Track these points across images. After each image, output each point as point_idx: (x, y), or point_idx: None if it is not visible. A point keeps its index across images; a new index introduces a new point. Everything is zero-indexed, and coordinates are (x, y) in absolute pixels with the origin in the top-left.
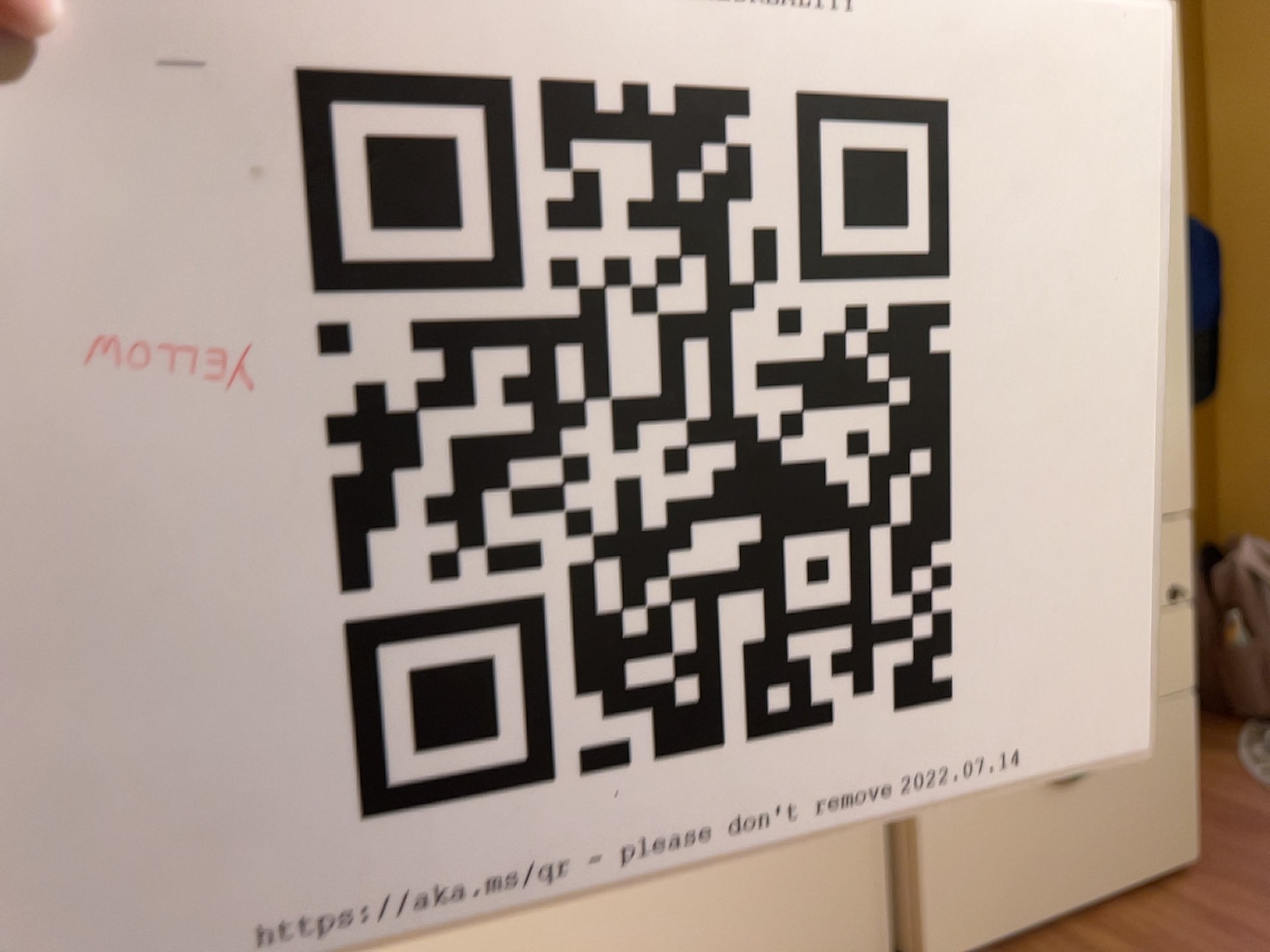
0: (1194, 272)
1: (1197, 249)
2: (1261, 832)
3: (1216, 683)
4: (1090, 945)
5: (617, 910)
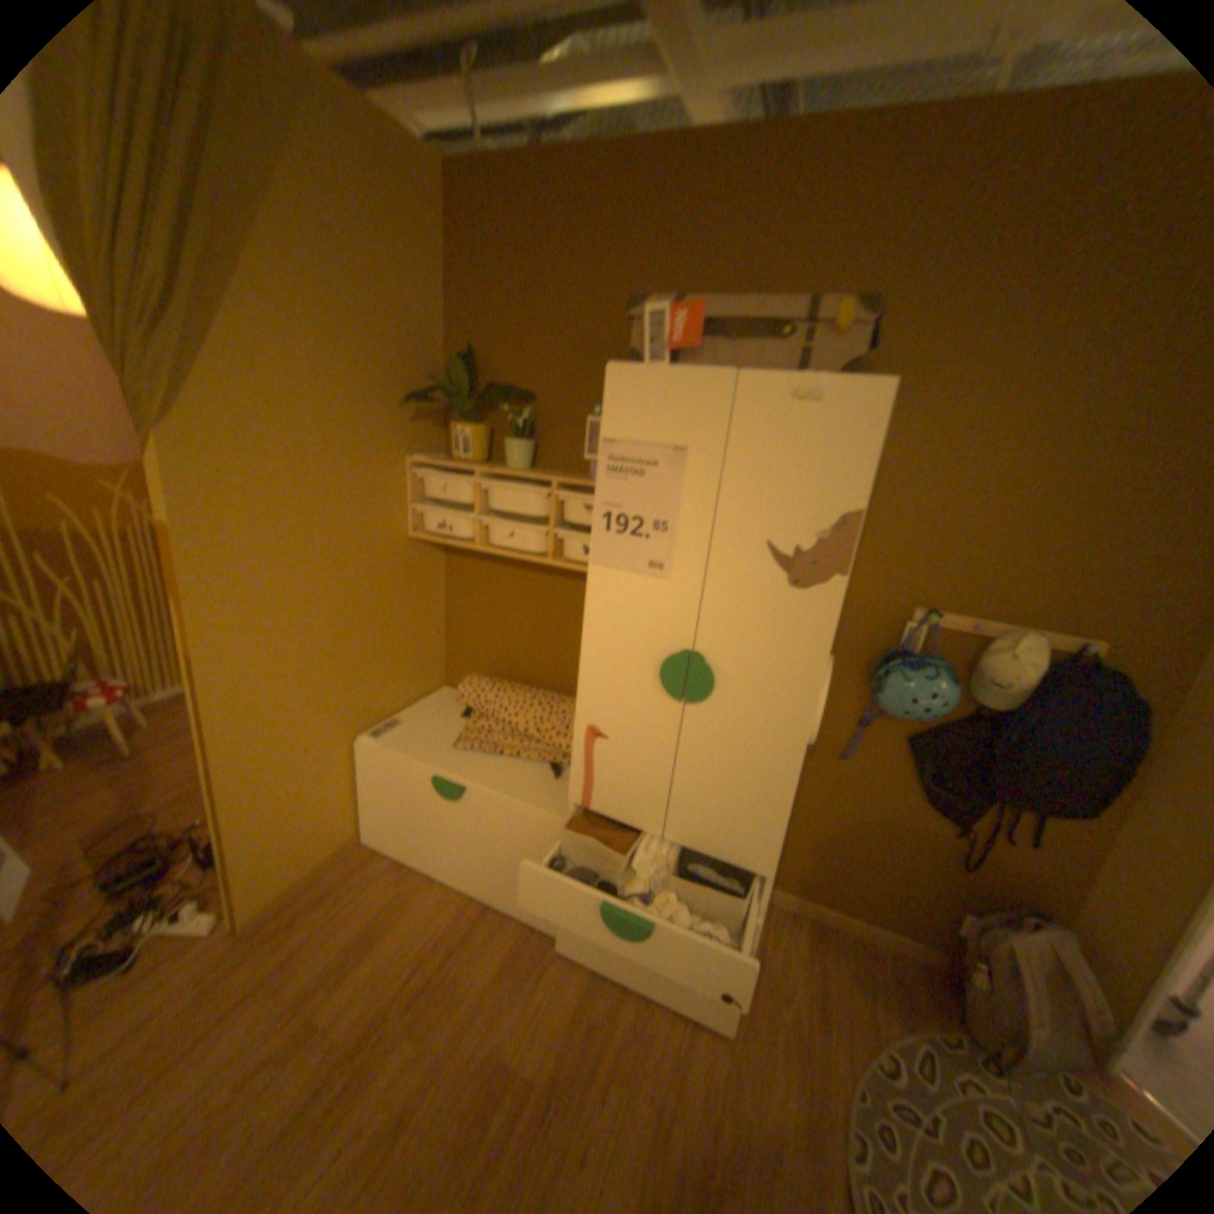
0: (1084, 727)
1: (1092, 711)
2: (801, 1067)
3: (959, 995)
4: (621, 1006)
5: (454, 839)
